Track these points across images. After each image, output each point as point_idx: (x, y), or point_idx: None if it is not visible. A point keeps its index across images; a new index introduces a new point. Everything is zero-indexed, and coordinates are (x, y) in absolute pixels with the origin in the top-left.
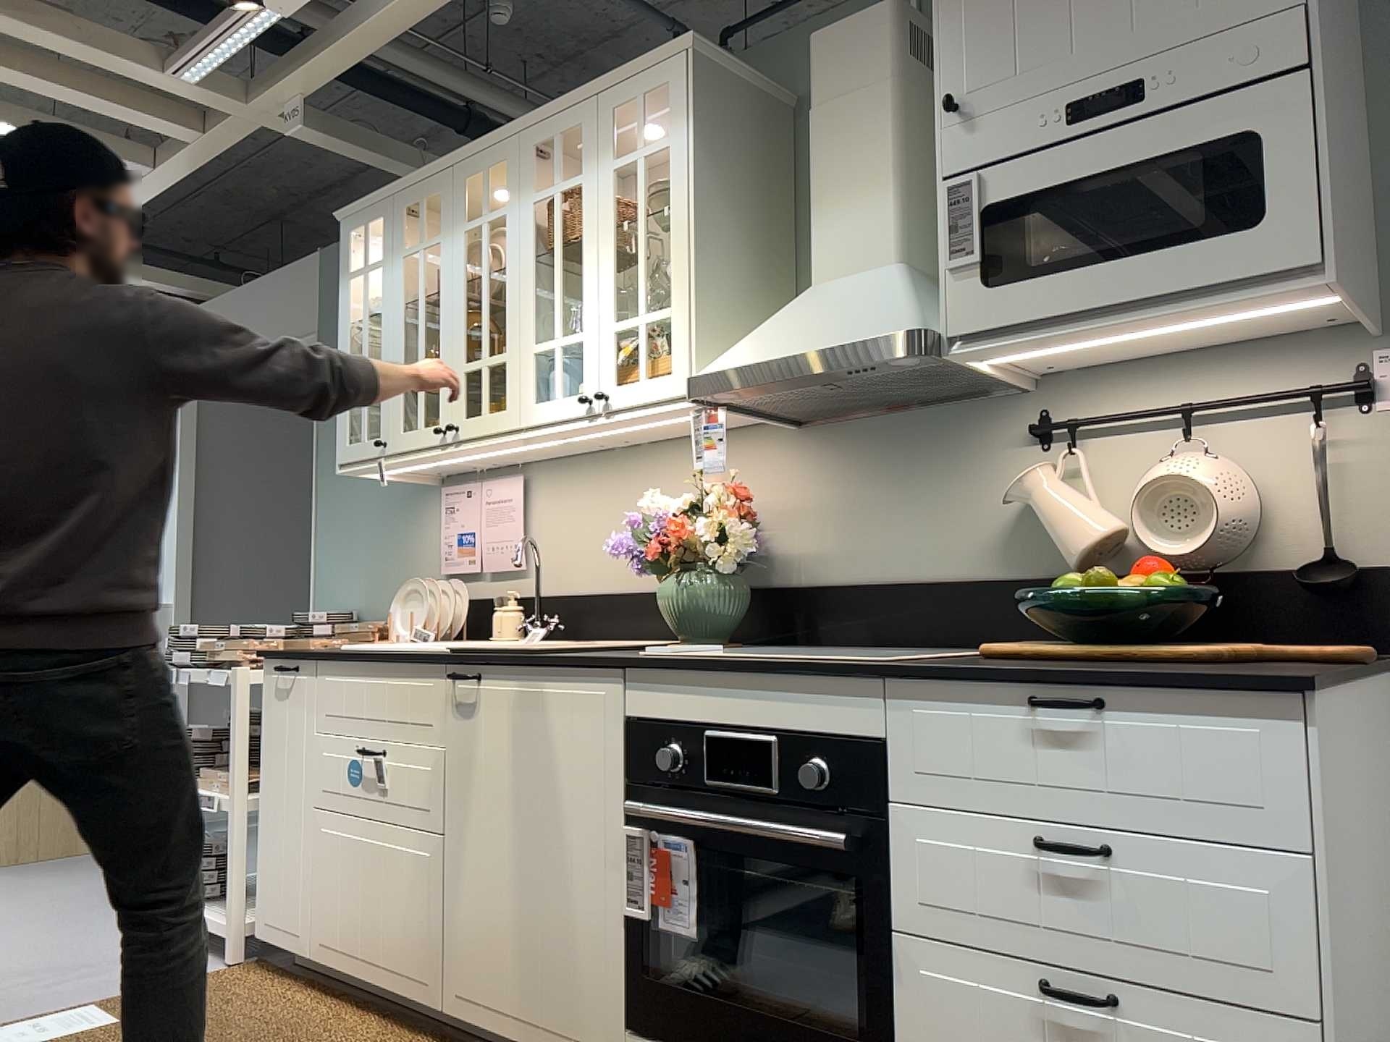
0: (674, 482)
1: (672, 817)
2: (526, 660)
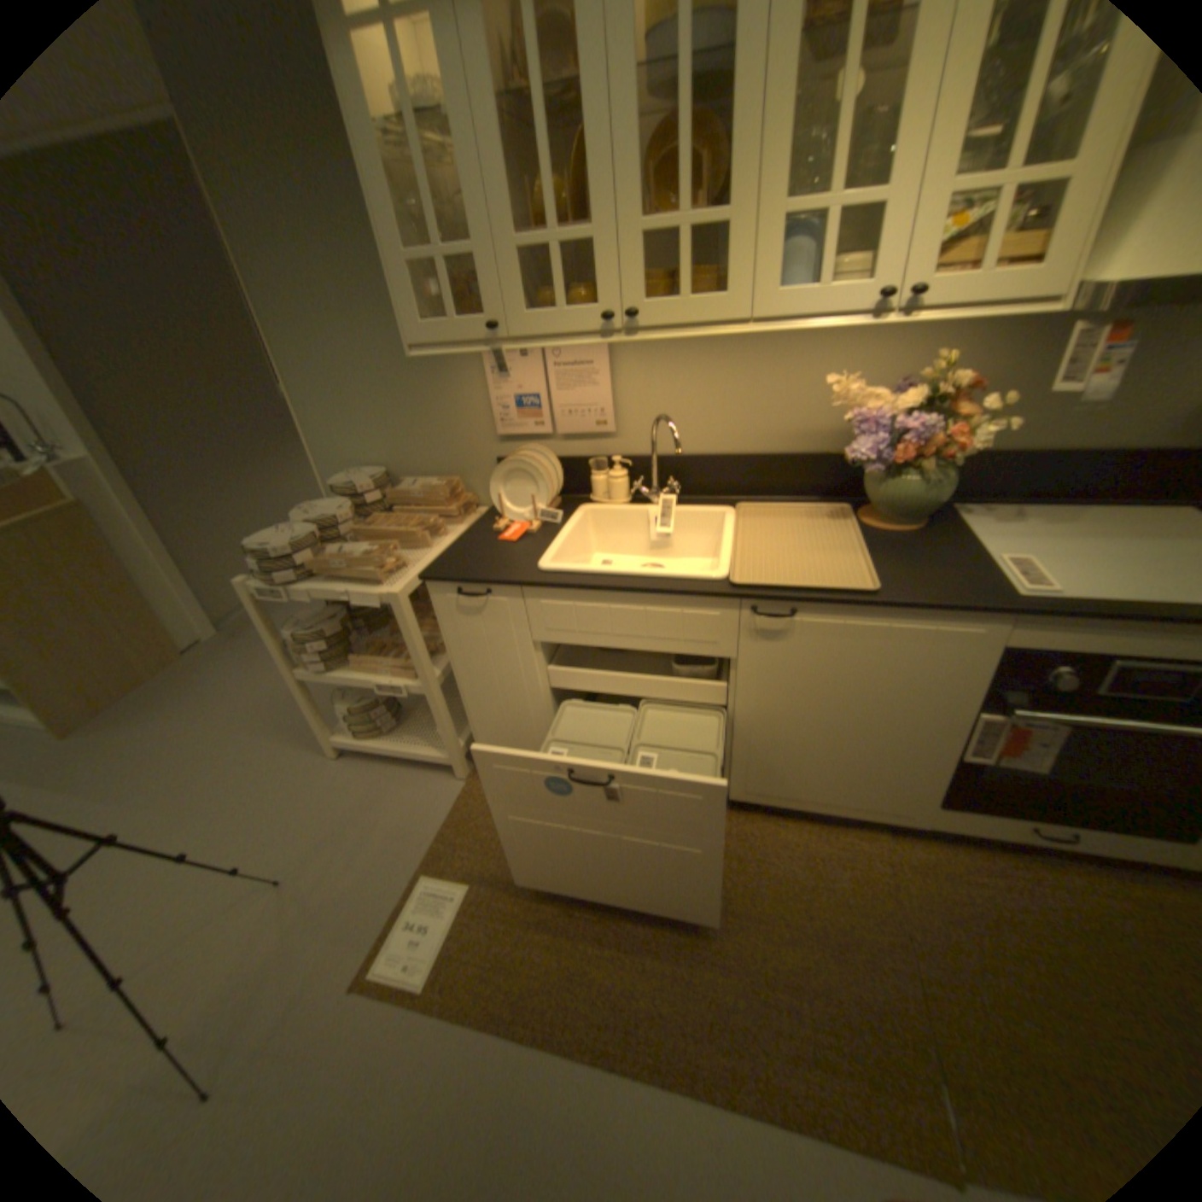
0: (819, 350)
1: (1081, 725)
2: (882, 605)
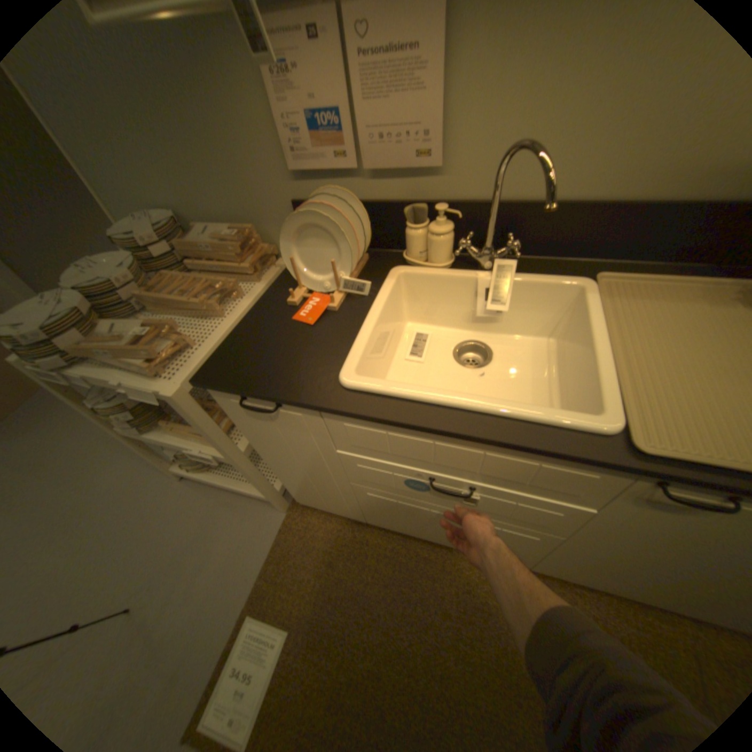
0: None
1: None
2: None
